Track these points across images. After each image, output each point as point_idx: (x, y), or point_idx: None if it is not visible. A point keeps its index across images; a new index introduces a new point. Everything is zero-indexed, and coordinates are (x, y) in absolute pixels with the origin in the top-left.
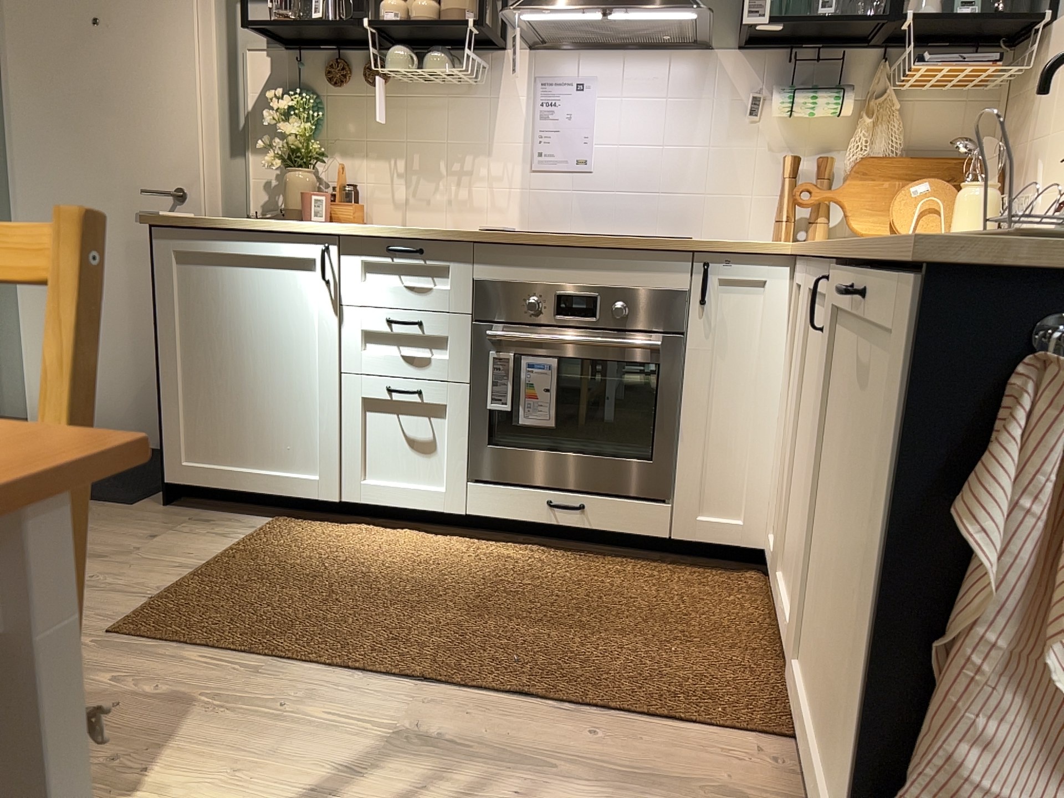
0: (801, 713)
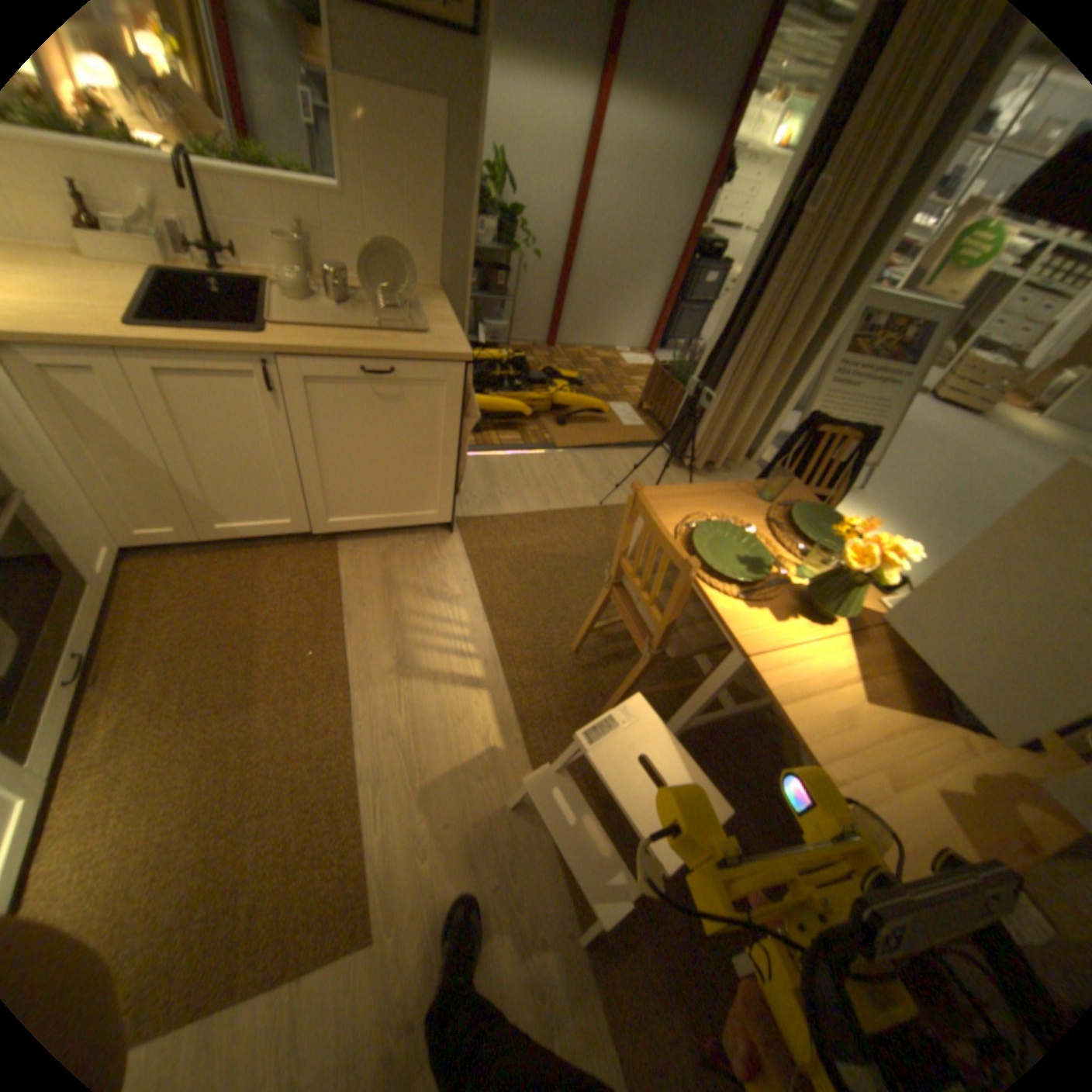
0: (345, 529)
